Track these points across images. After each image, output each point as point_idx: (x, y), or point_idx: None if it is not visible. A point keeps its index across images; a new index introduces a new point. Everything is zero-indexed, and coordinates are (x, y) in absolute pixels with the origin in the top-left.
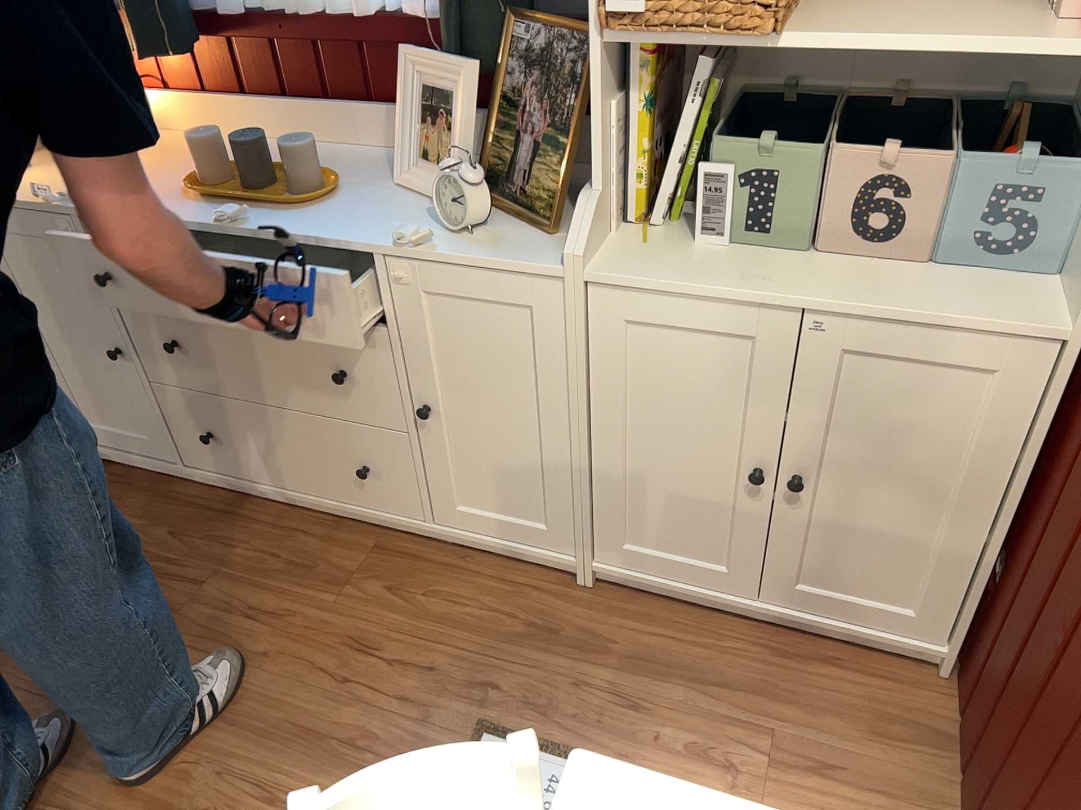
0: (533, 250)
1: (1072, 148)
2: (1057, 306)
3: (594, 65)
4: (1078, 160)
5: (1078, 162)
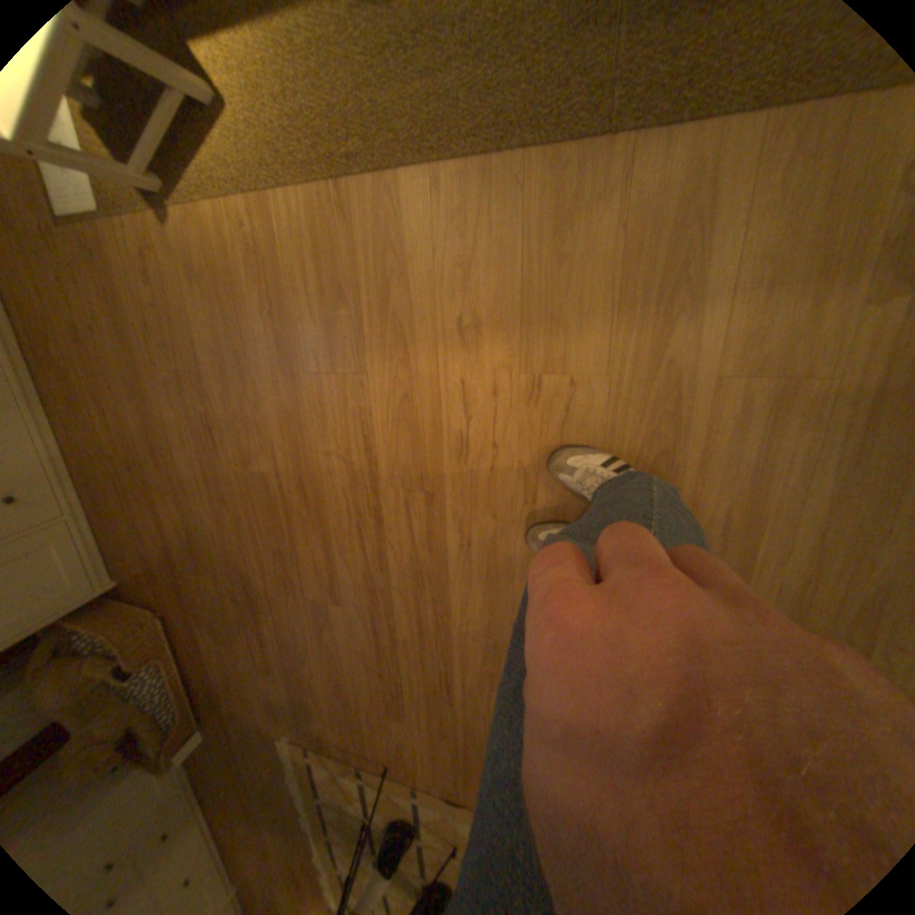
0: None
1: None
2: None
3: None
4: None
5: None
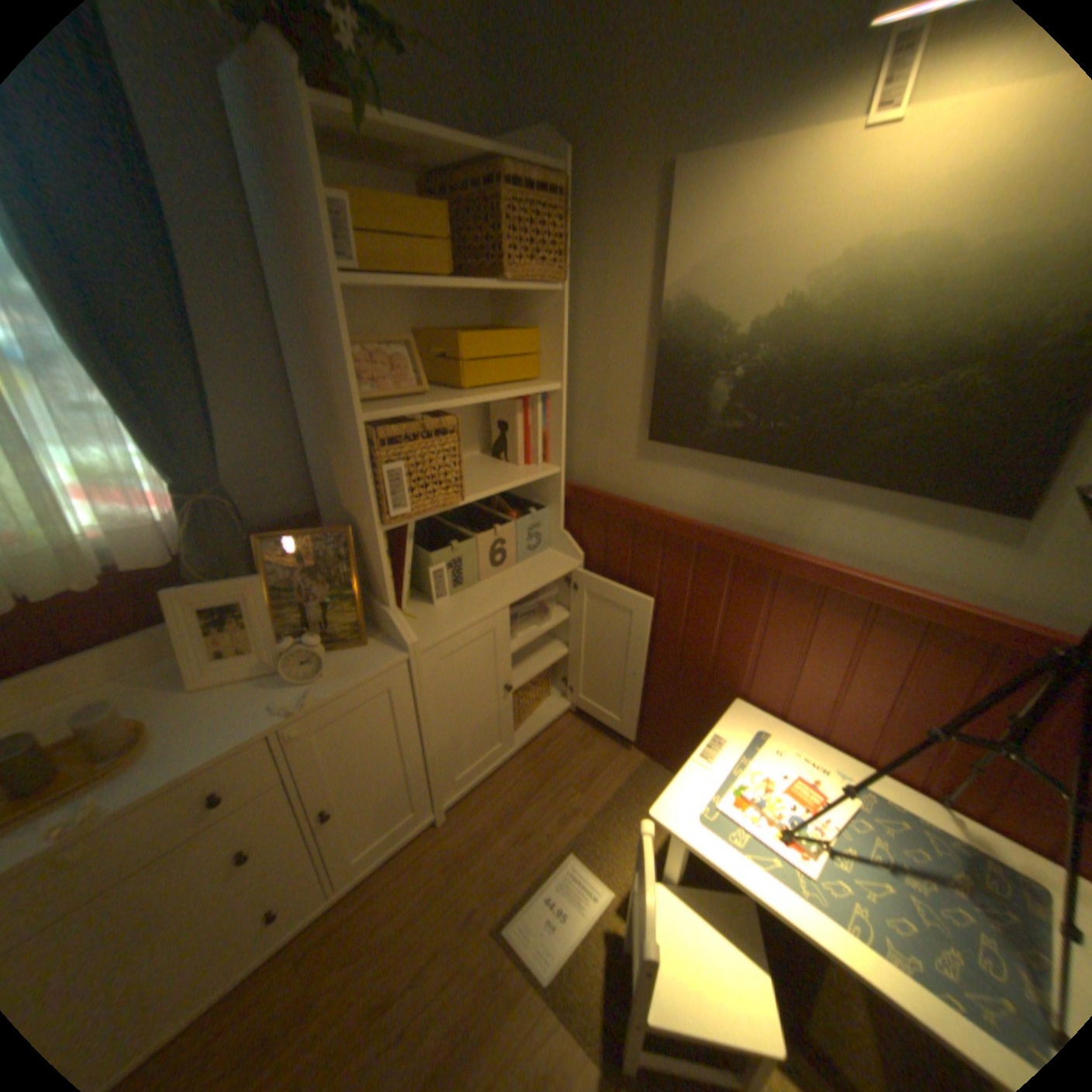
0: (370, 656)
1: (529, 501)
2: (568, 554)
3: (377, 539)
4: (541, 504)
5: (543, 505)
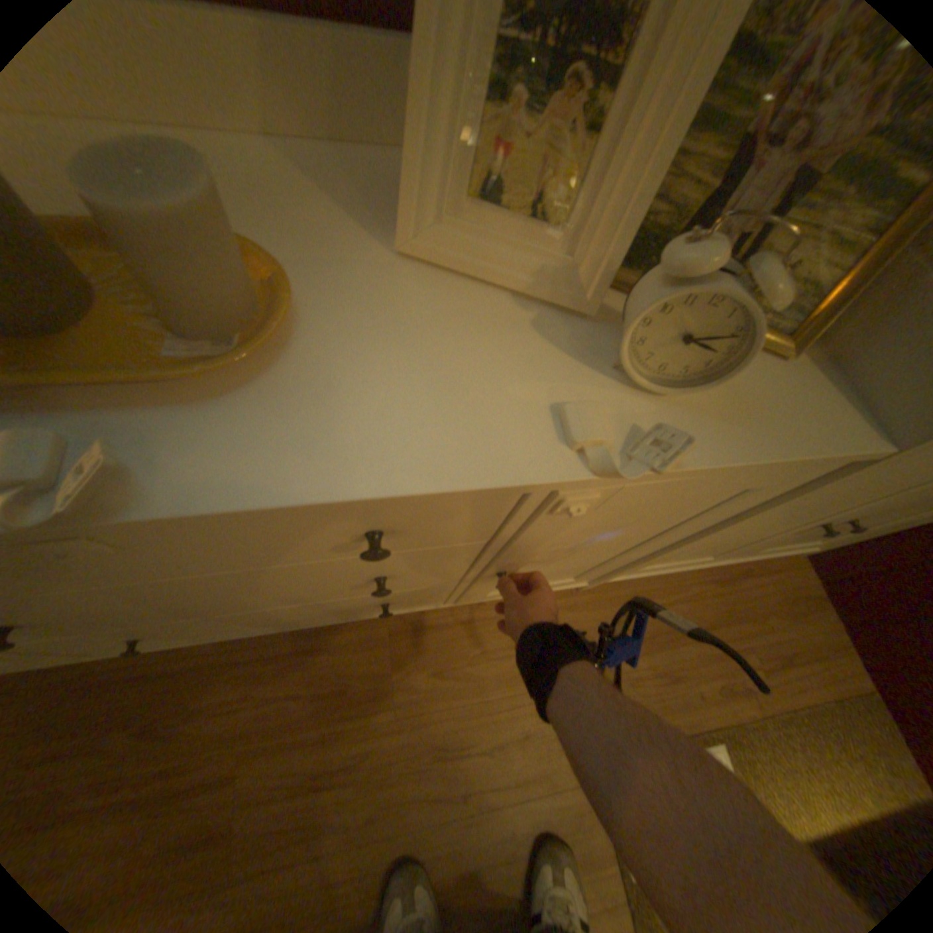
0: (808, 404)
1: None
2: None
3: None
4: None
5: None
